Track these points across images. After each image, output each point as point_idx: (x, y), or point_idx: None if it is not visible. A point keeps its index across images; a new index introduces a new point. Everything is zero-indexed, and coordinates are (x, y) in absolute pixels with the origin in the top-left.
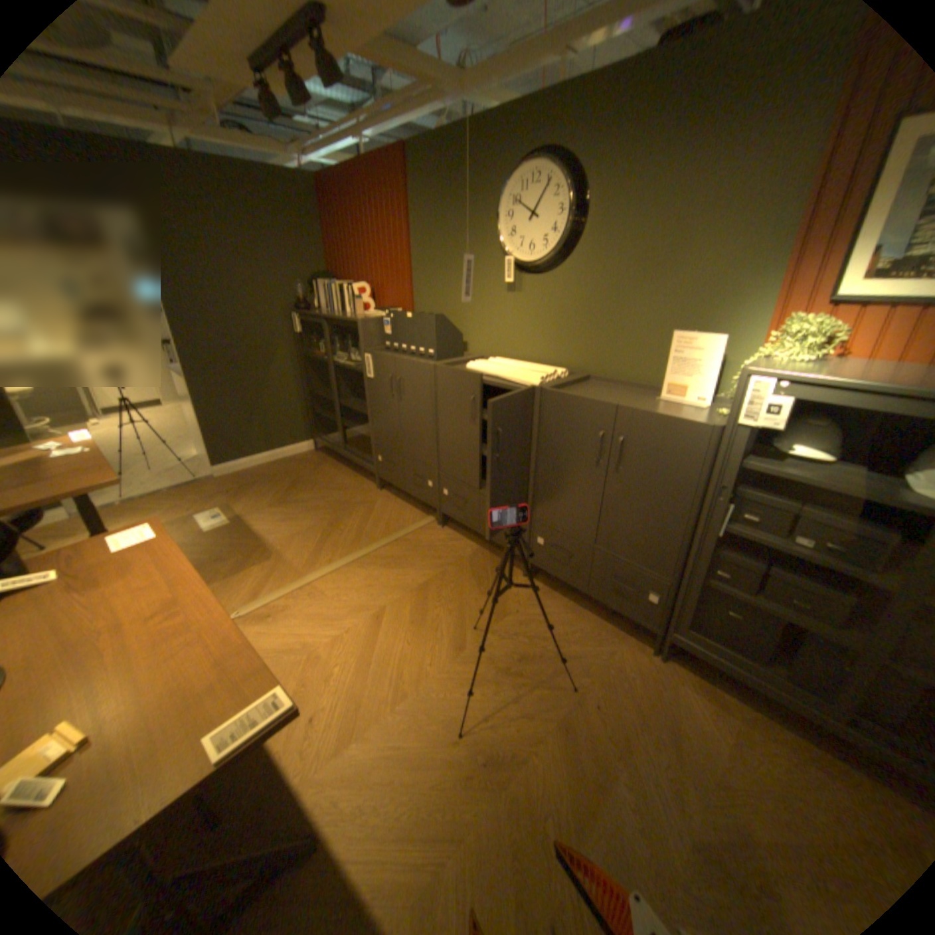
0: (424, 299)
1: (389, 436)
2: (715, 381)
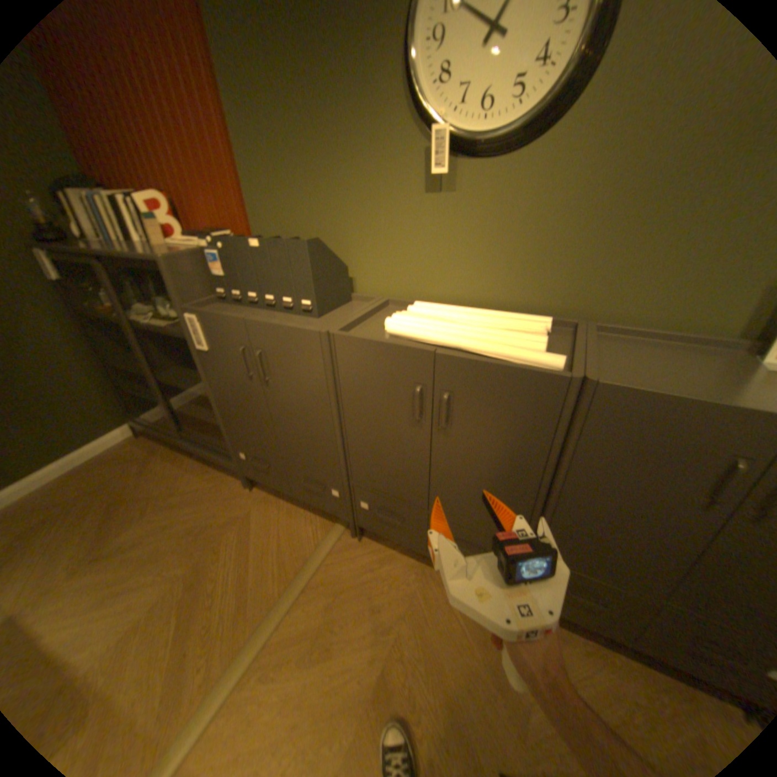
0: (266, 213)
1: (253, 428)
2: None
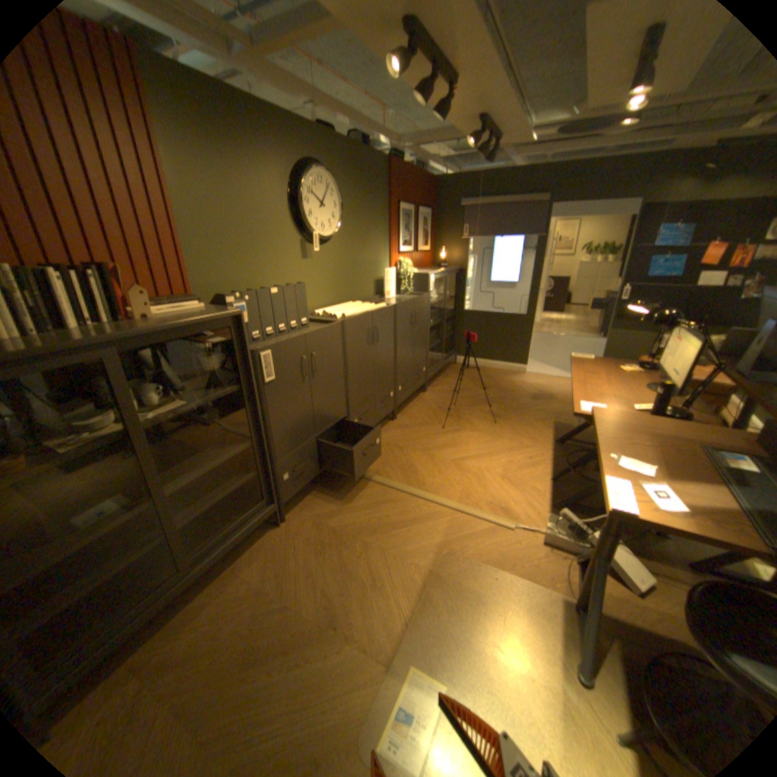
0: (205, 277)
1: (298, 433)
2: (394, 286)
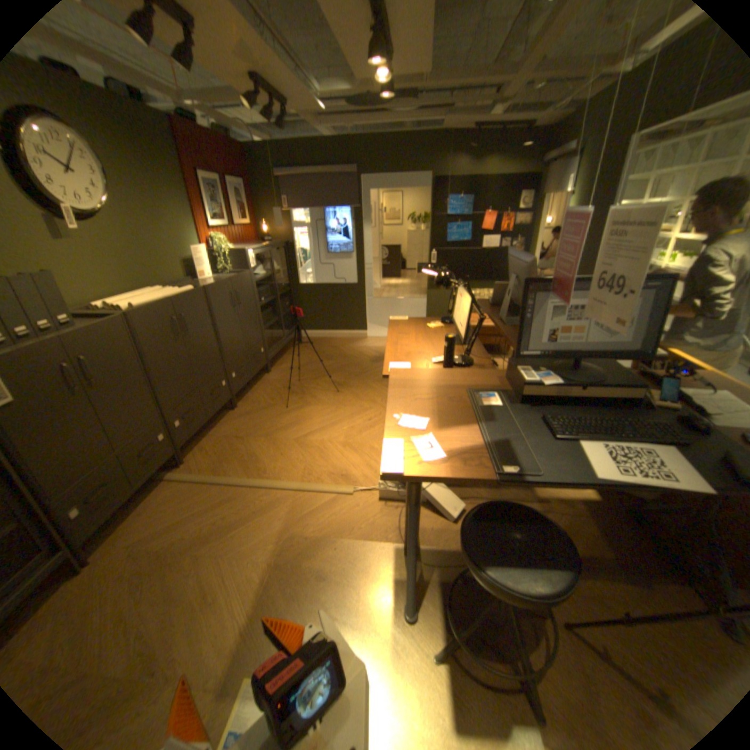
0: None
1: (82, 457)
2: (209, 265)
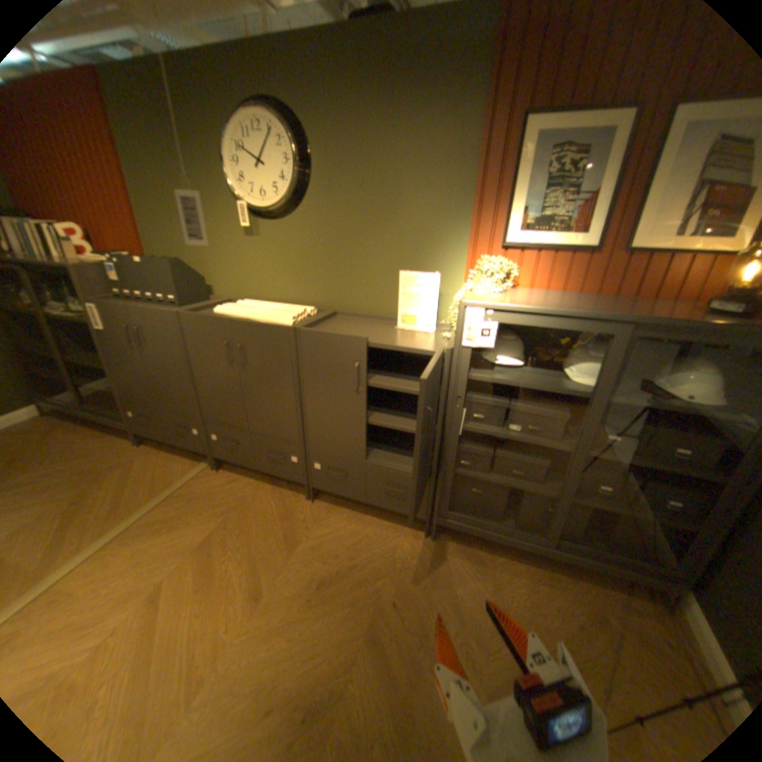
0: (151, 242)
1: (134, 390)
2: (434, 311)
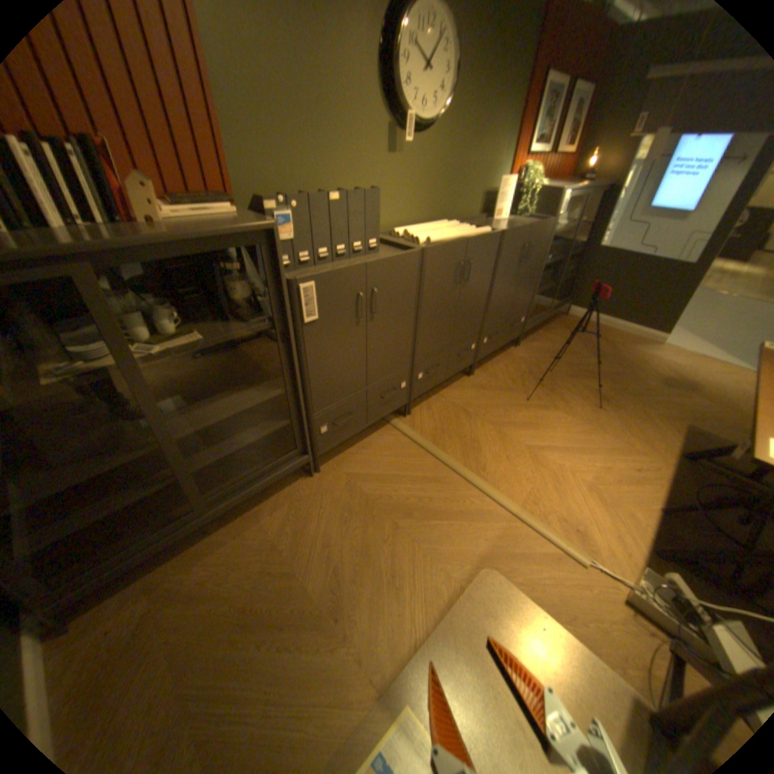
0: (252, 171)
1: (344, 384)
2: (510, 203)
